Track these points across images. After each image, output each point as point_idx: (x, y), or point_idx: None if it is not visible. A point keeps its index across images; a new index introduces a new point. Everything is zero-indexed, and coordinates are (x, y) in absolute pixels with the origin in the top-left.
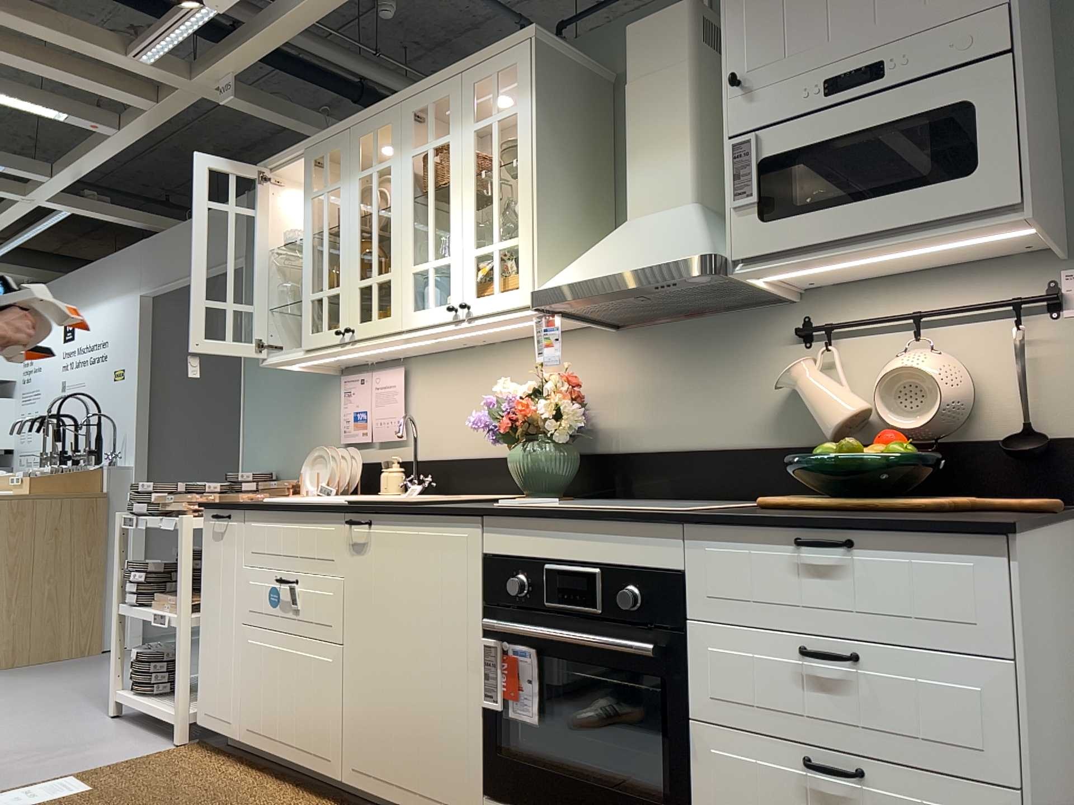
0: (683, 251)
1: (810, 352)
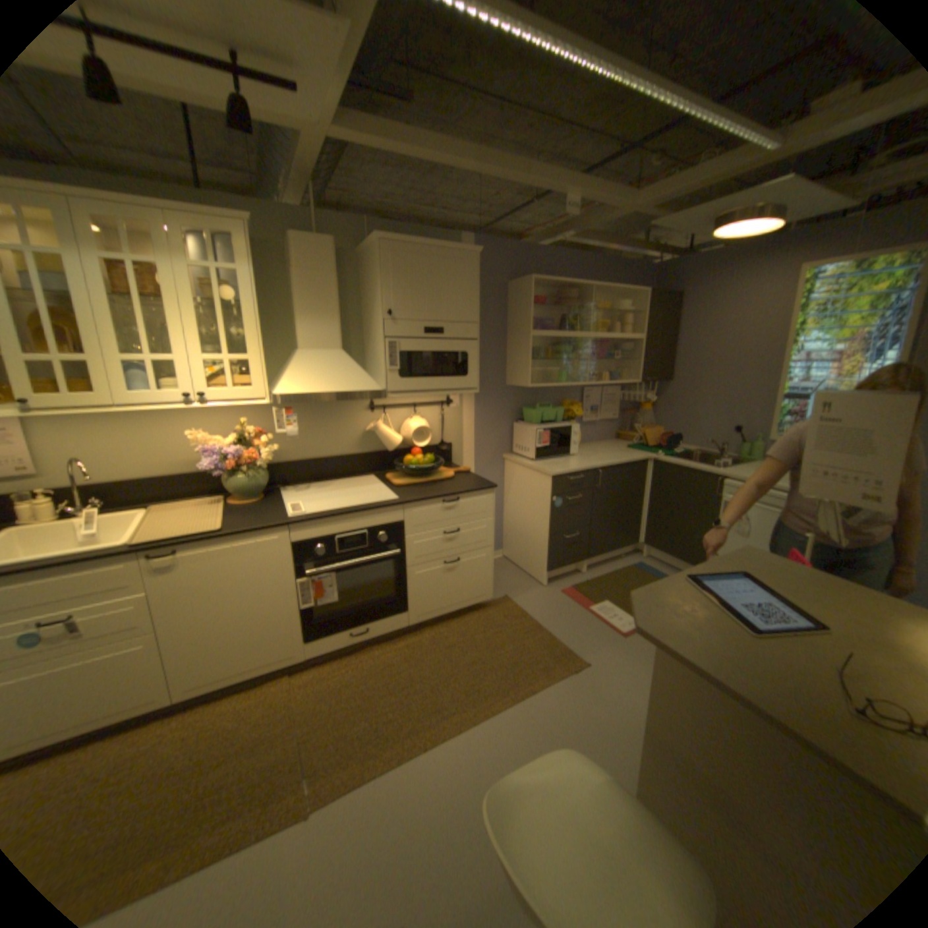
0: (368, 385)
1: (374, 415)
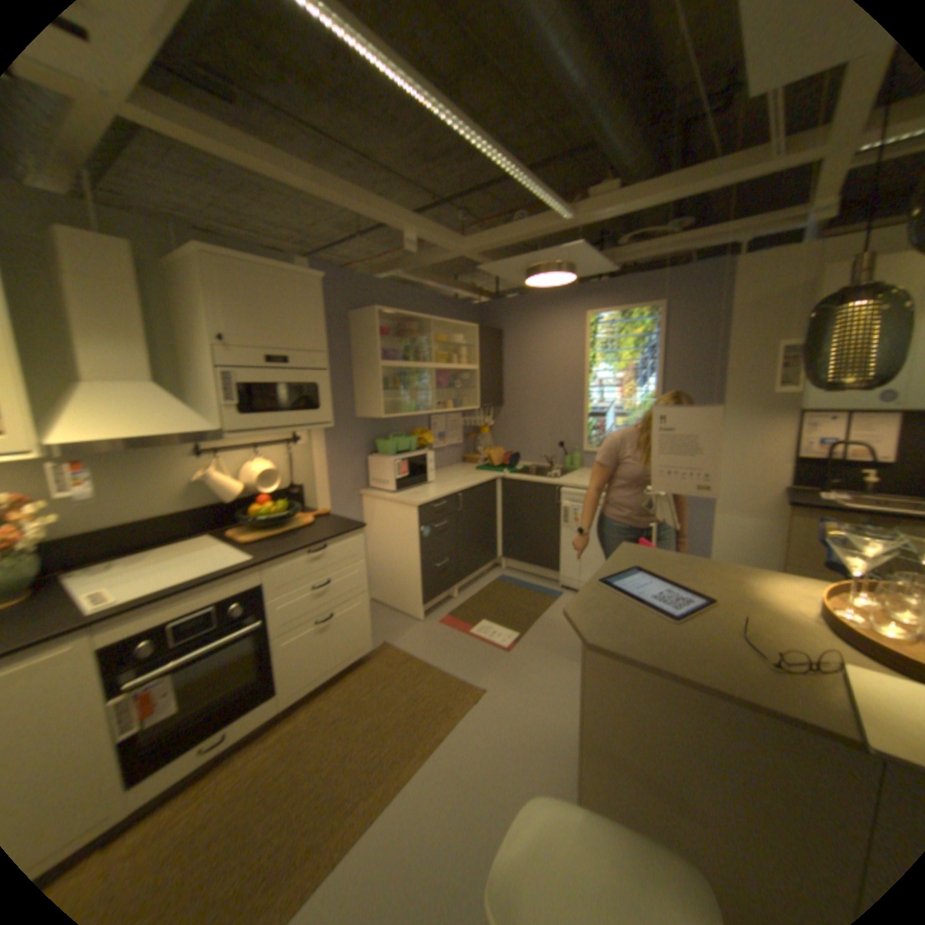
0: (194, 426)
1: (199, 462)
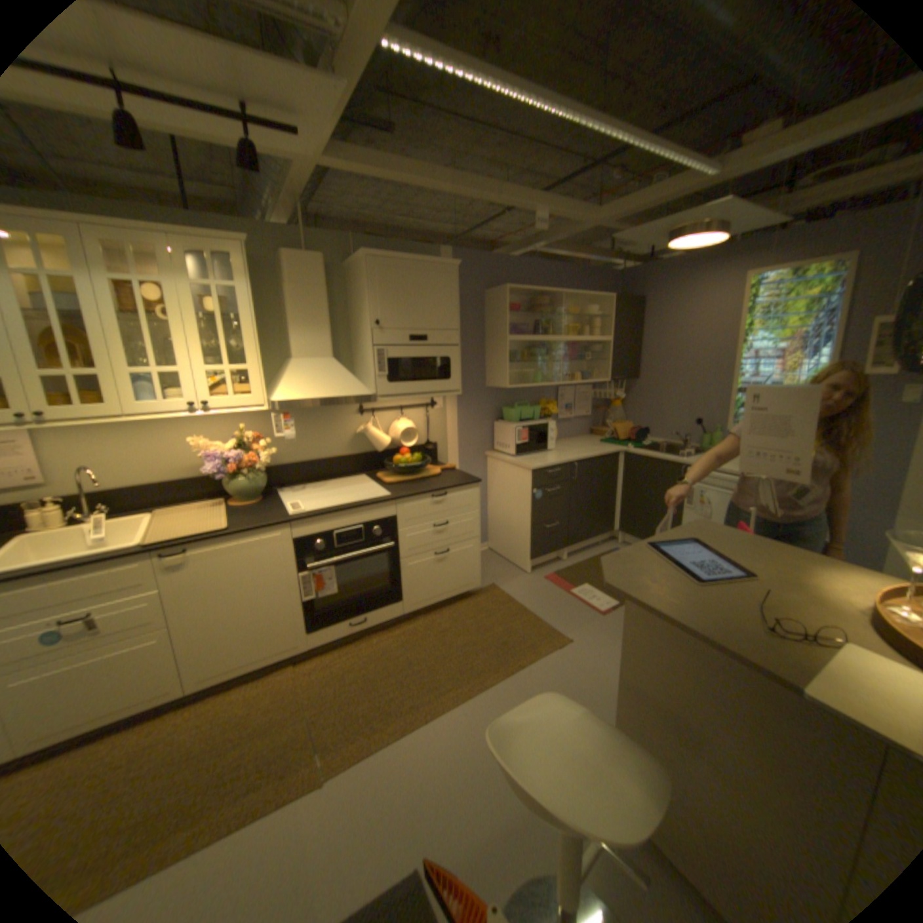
0: (358, 391)
1: (363, 418)
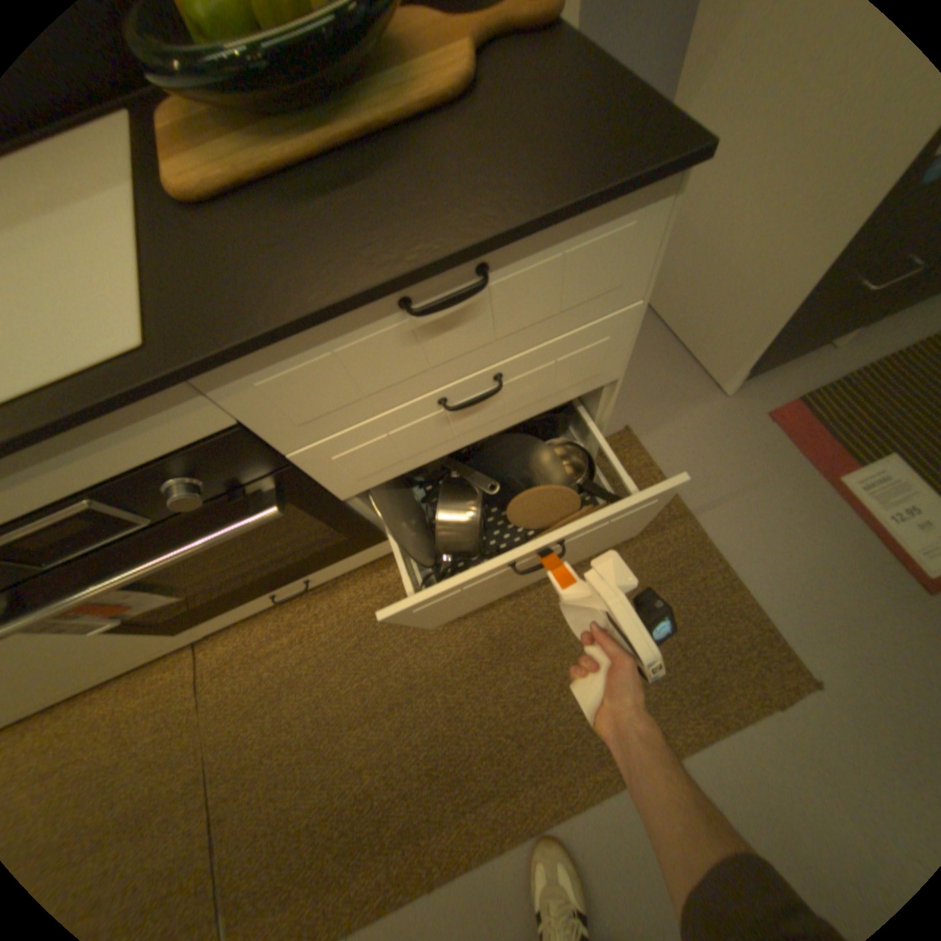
0: None
1: None
